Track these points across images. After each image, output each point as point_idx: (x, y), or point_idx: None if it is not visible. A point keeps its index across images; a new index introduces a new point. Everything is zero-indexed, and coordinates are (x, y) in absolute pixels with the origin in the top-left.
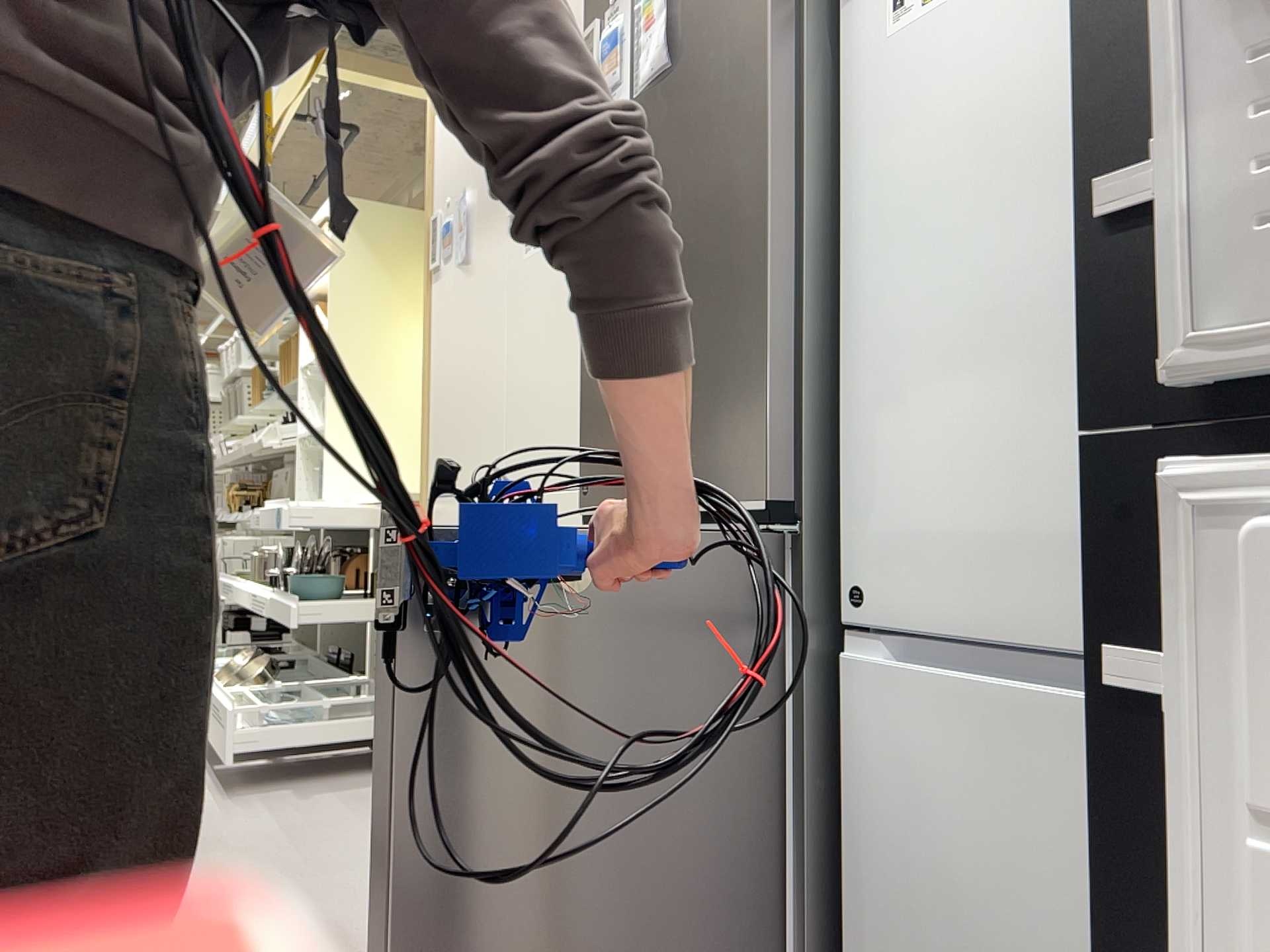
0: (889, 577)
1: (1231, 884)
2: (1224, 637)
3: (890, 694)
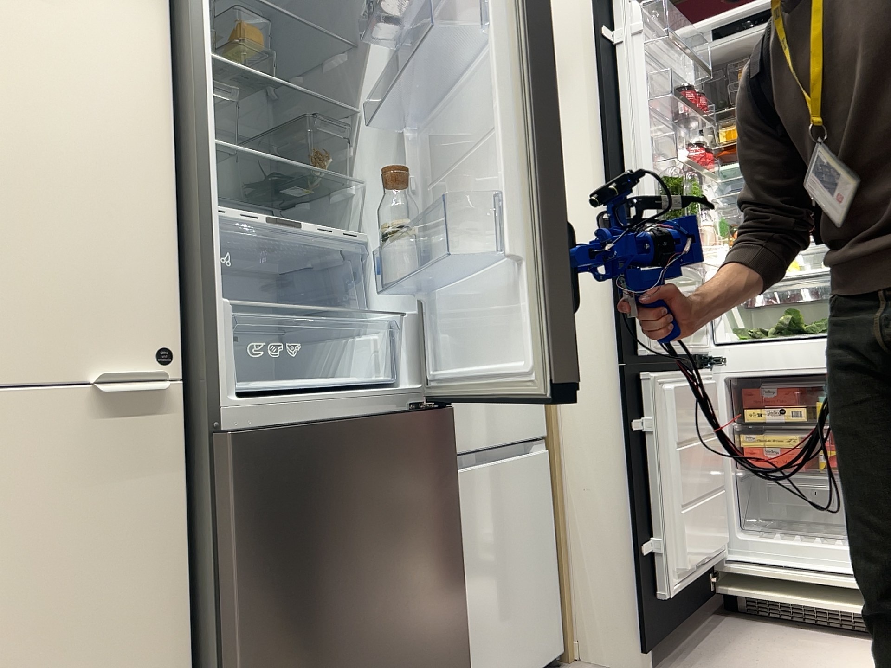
0: (453, 425)
1: (660, 459)
2: (656, 407)
3: (458, 485)
